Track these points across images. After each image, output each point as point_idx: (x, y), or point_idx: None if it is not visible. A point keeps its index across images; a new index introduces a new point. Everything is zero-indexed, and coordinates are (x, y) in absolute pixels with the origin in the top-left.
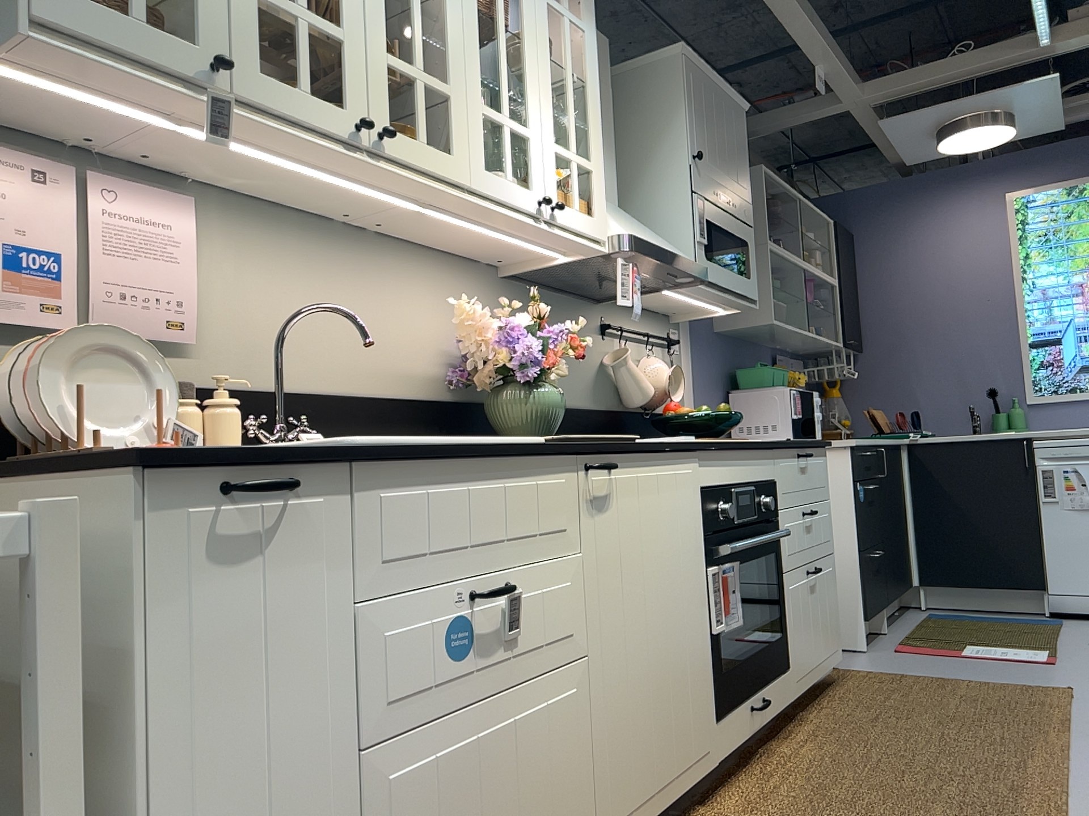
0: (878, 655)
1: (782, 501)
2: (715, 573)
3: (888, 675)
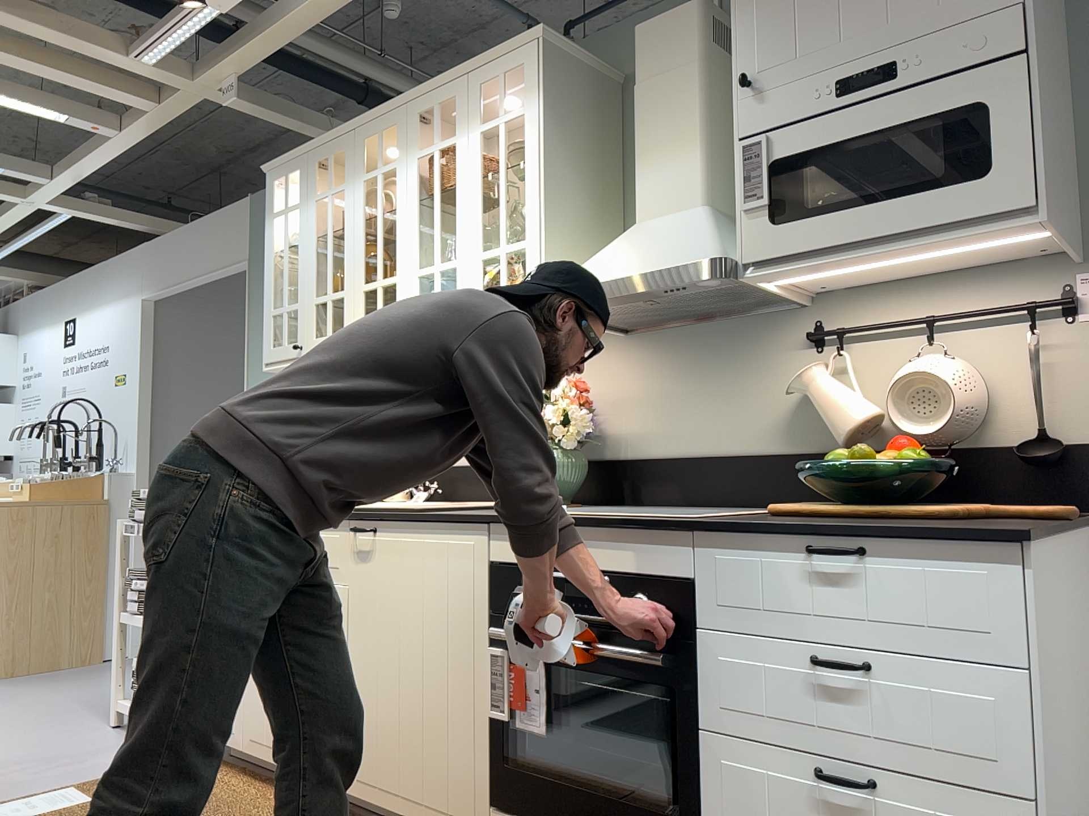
0: None
1: (712, 616)
2: (498, 655)
3: None
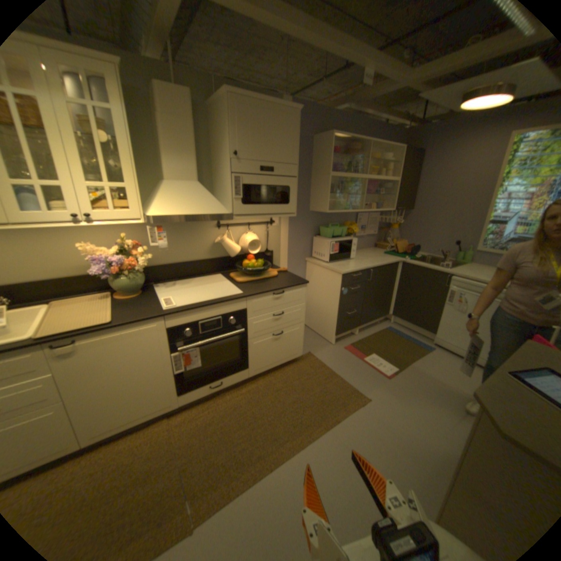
0: (334, 349)
1: (251, 315)
2: (176, 354)
3: (319, 364)
